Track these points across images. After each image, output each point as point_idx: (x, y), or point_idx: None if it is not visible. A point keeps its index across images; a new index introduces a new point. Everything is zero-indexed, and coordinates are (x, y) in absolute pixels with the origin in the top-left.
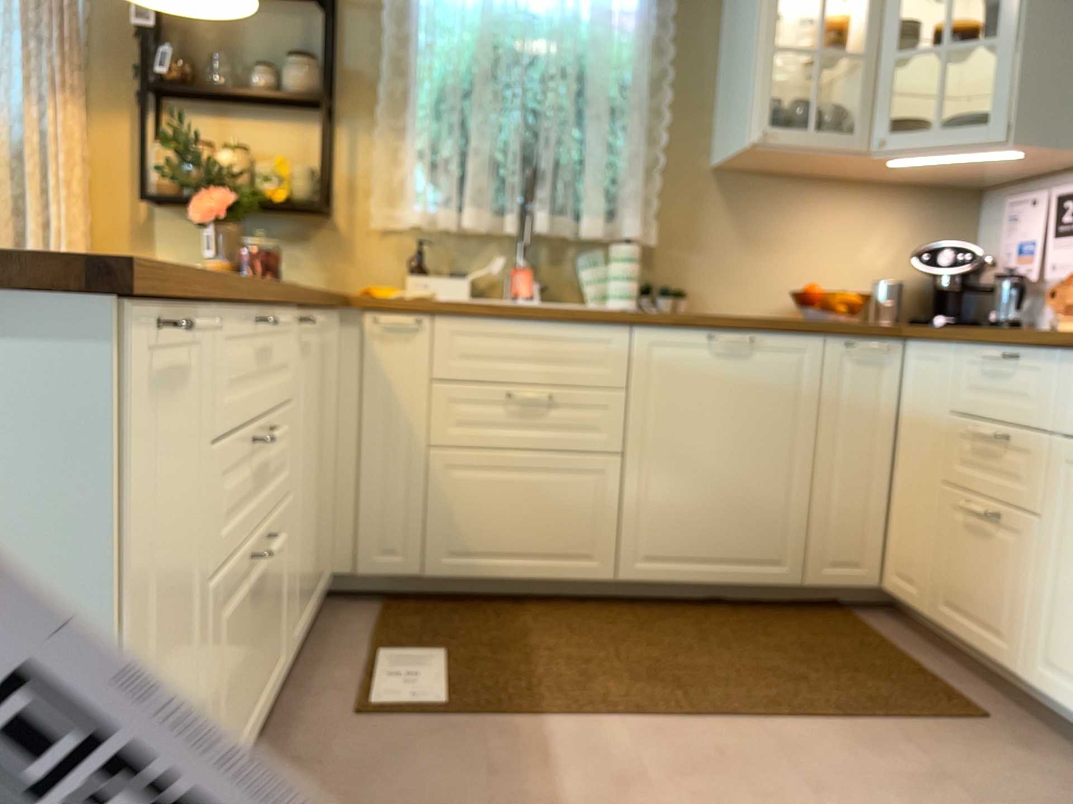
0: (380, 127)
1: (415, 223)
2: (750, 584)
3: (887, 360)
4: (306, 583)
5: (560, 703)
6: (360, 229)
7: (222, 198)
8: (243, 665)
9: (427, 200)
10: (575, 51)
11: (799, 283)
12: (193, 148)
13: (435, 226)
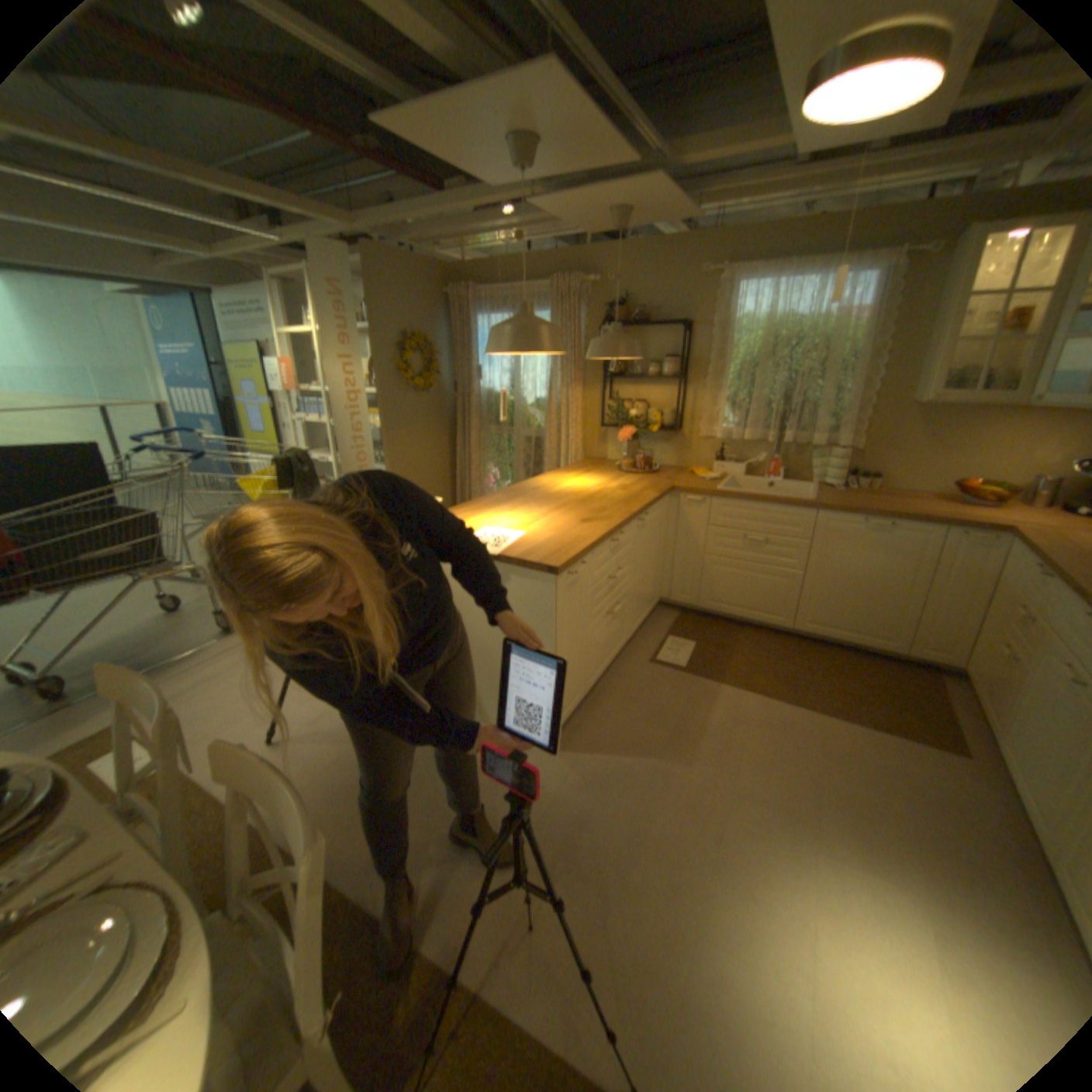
0: (706, 387)
1: (718, 437)
2: (872, 648)
3: (995, 545)
4: (641, 608)
5: (734, 680)
6: (693, 436)
7: (629, 432)
8: (606, 643)
9: (726, 425)
10: (822, 339)
11: (971, 472)
12: (619, 407)
13: (730, 437)
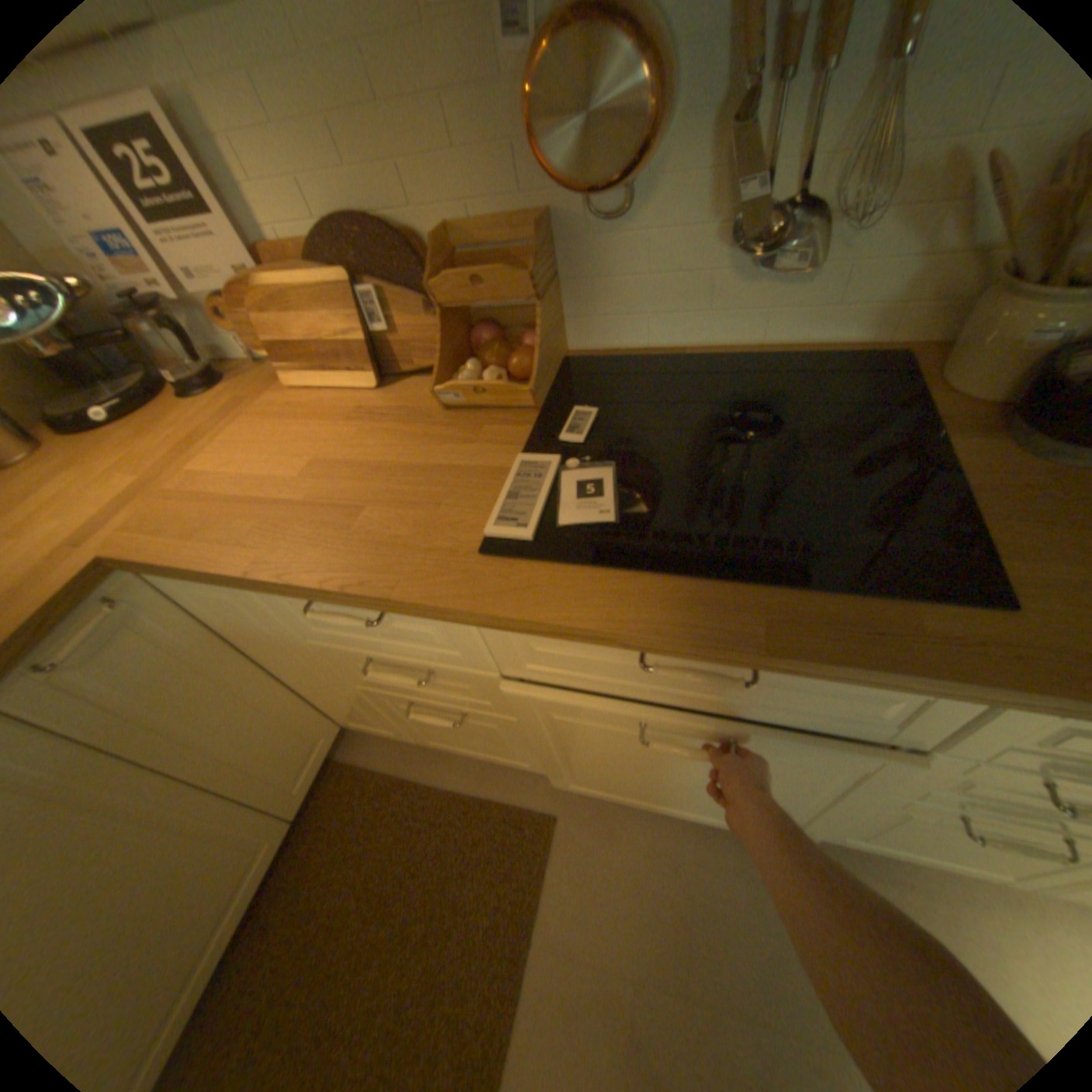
0: None
1: None
2: (248, 902)
3: (124, 609)
4: None
5: None
6: None
7: None
8: None
9: None
10: None
11: None
12: None
13: None
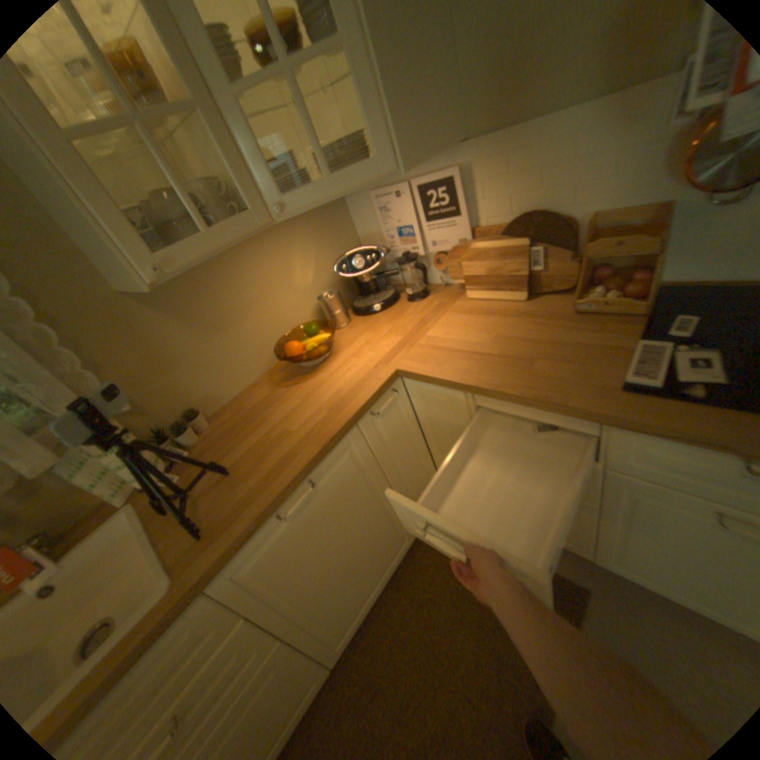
0: None
1: None
2: (396, 568)
3: (396, 396)
4: None
5: None
6: None
7: None
8: None
9: None
10: None
11: (268, 332)
12: None
13: None
